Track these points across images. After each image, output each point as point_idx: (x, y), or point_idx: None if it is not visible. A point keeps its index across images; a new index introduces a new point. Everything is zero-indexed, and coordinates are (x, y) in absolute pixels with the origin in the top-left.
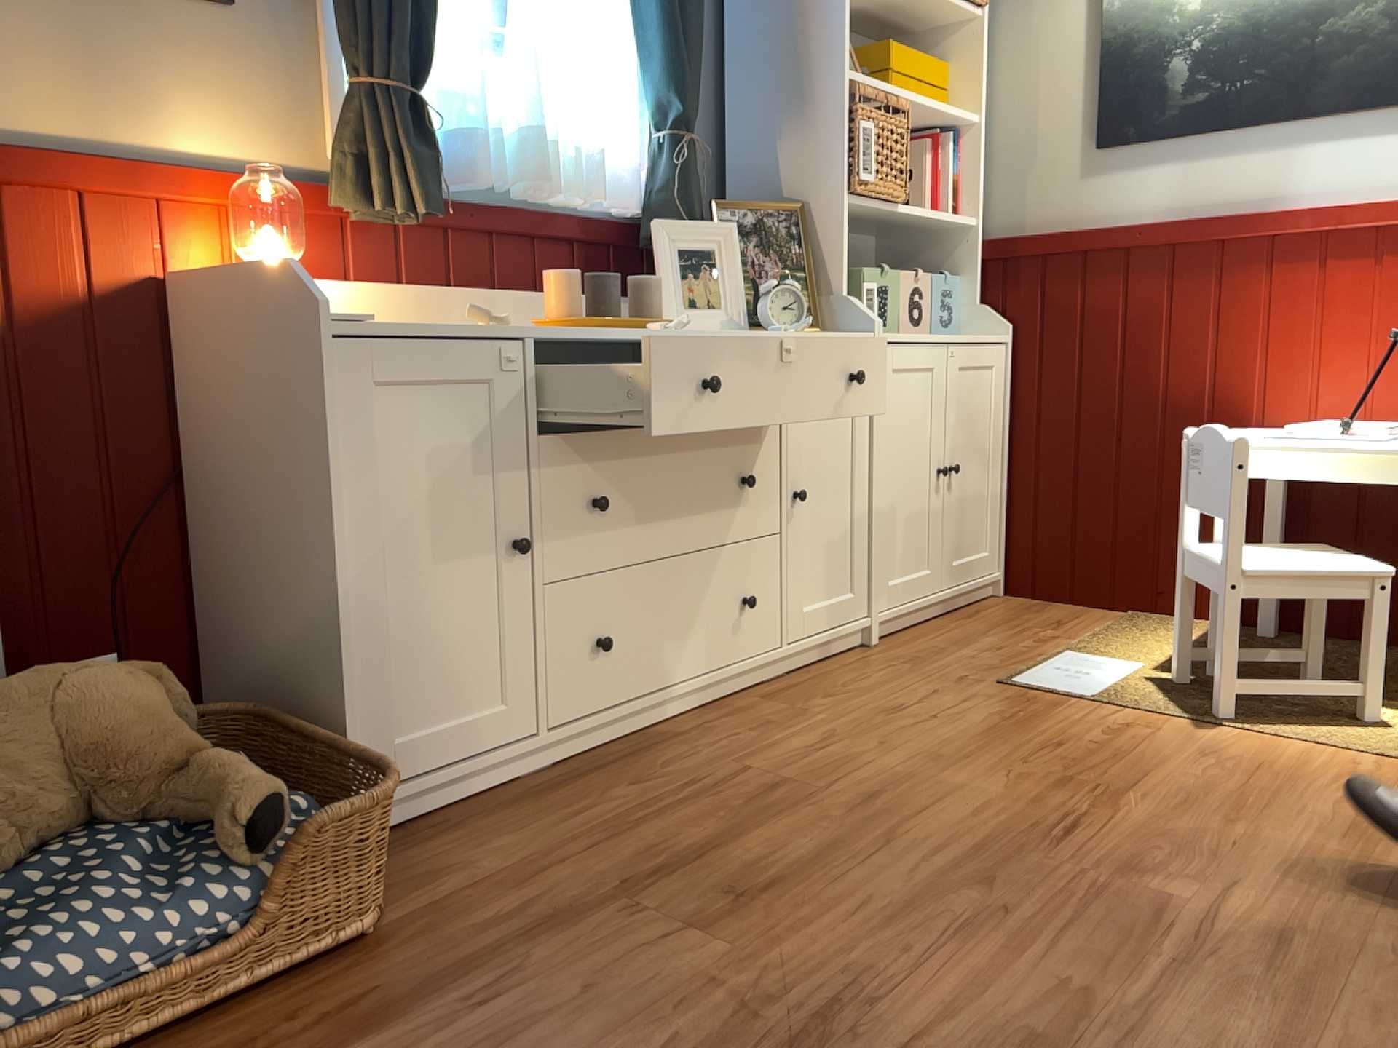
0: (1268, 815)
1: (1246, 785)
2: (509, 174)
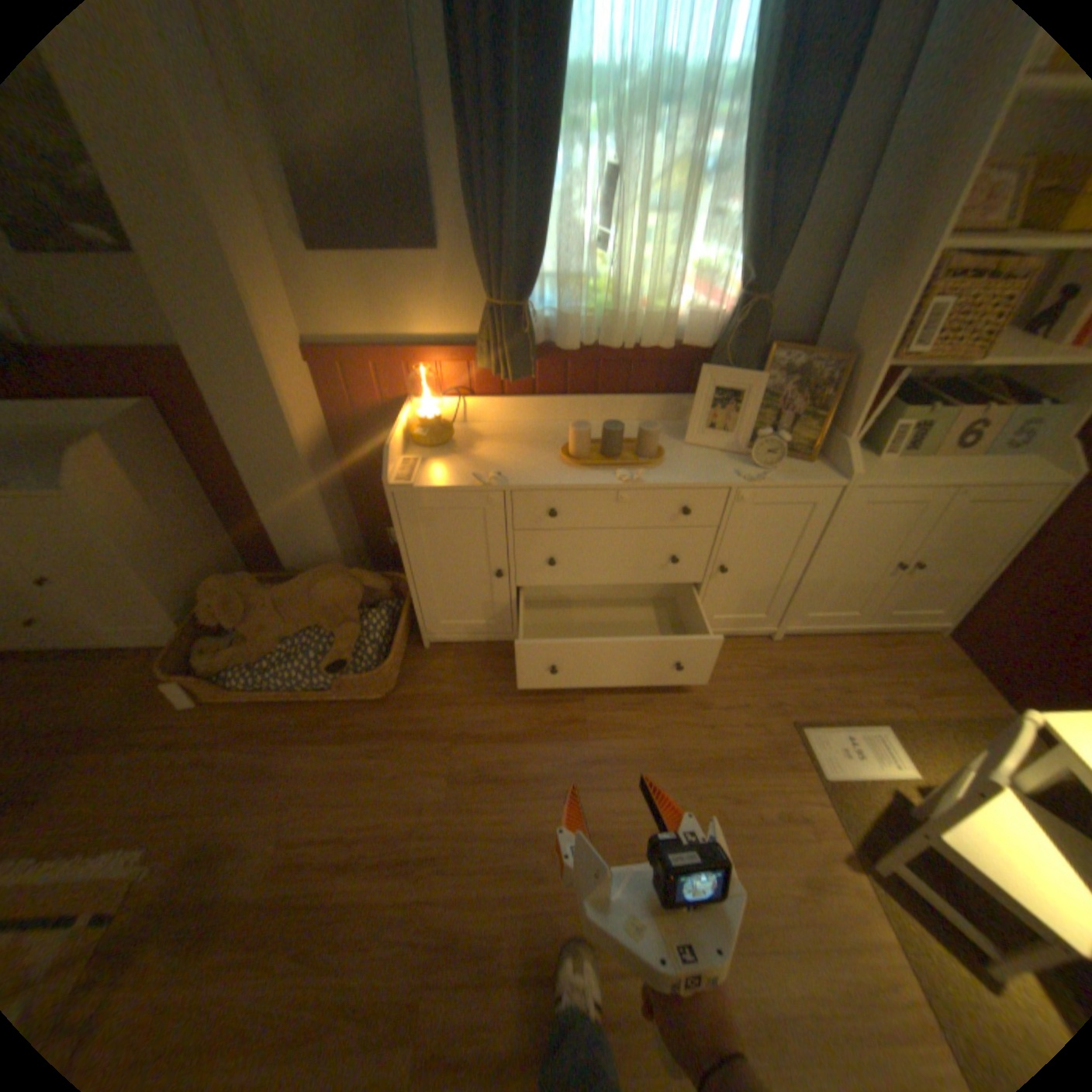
0: (755, 961)
1: (786, 931)
2: (602, 333)
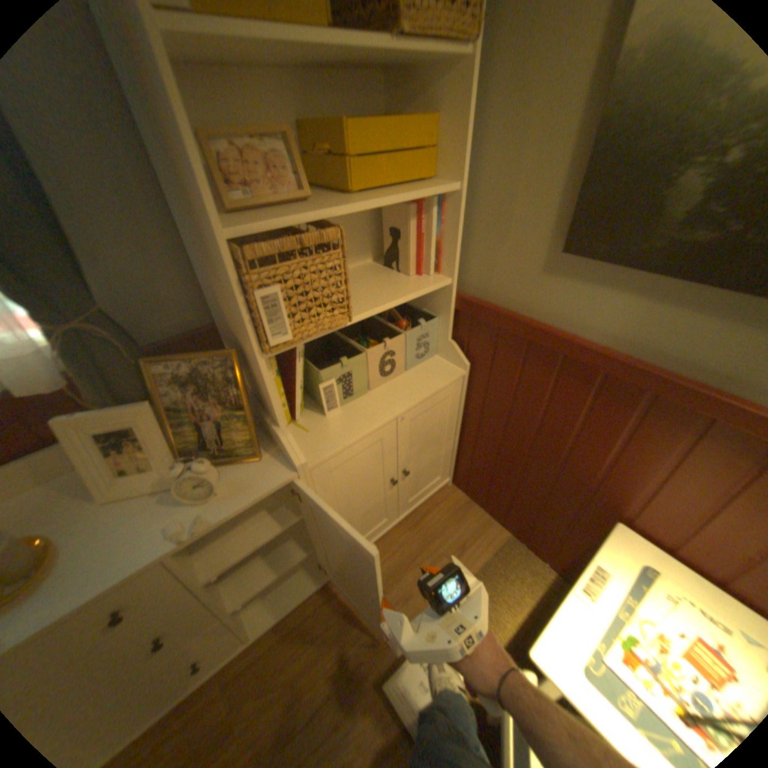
0: None
1: None
2: None
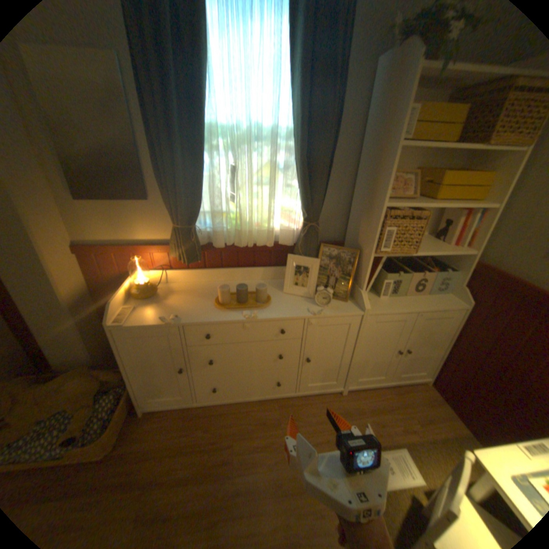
0: None
1: None
2: (237, 239)
